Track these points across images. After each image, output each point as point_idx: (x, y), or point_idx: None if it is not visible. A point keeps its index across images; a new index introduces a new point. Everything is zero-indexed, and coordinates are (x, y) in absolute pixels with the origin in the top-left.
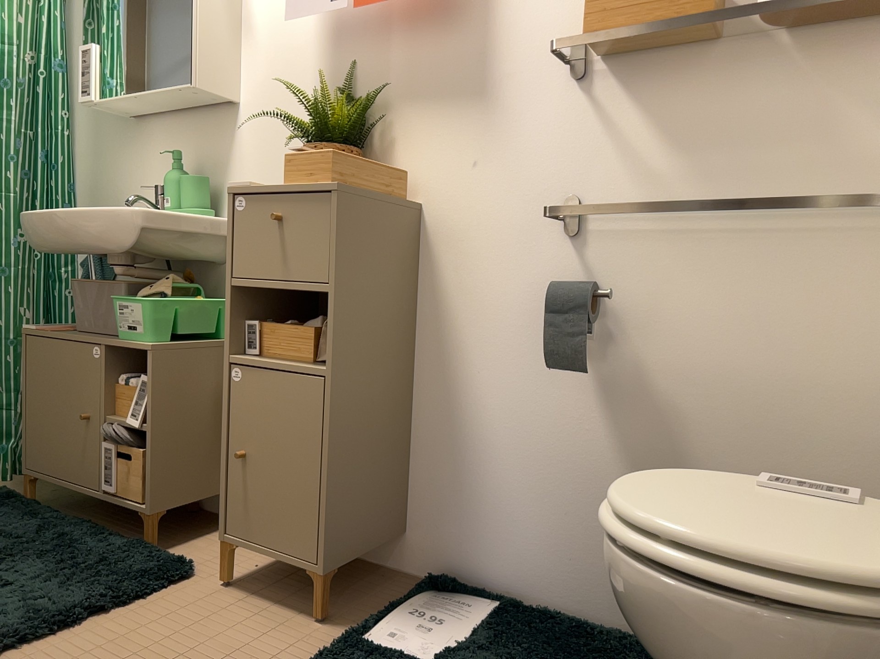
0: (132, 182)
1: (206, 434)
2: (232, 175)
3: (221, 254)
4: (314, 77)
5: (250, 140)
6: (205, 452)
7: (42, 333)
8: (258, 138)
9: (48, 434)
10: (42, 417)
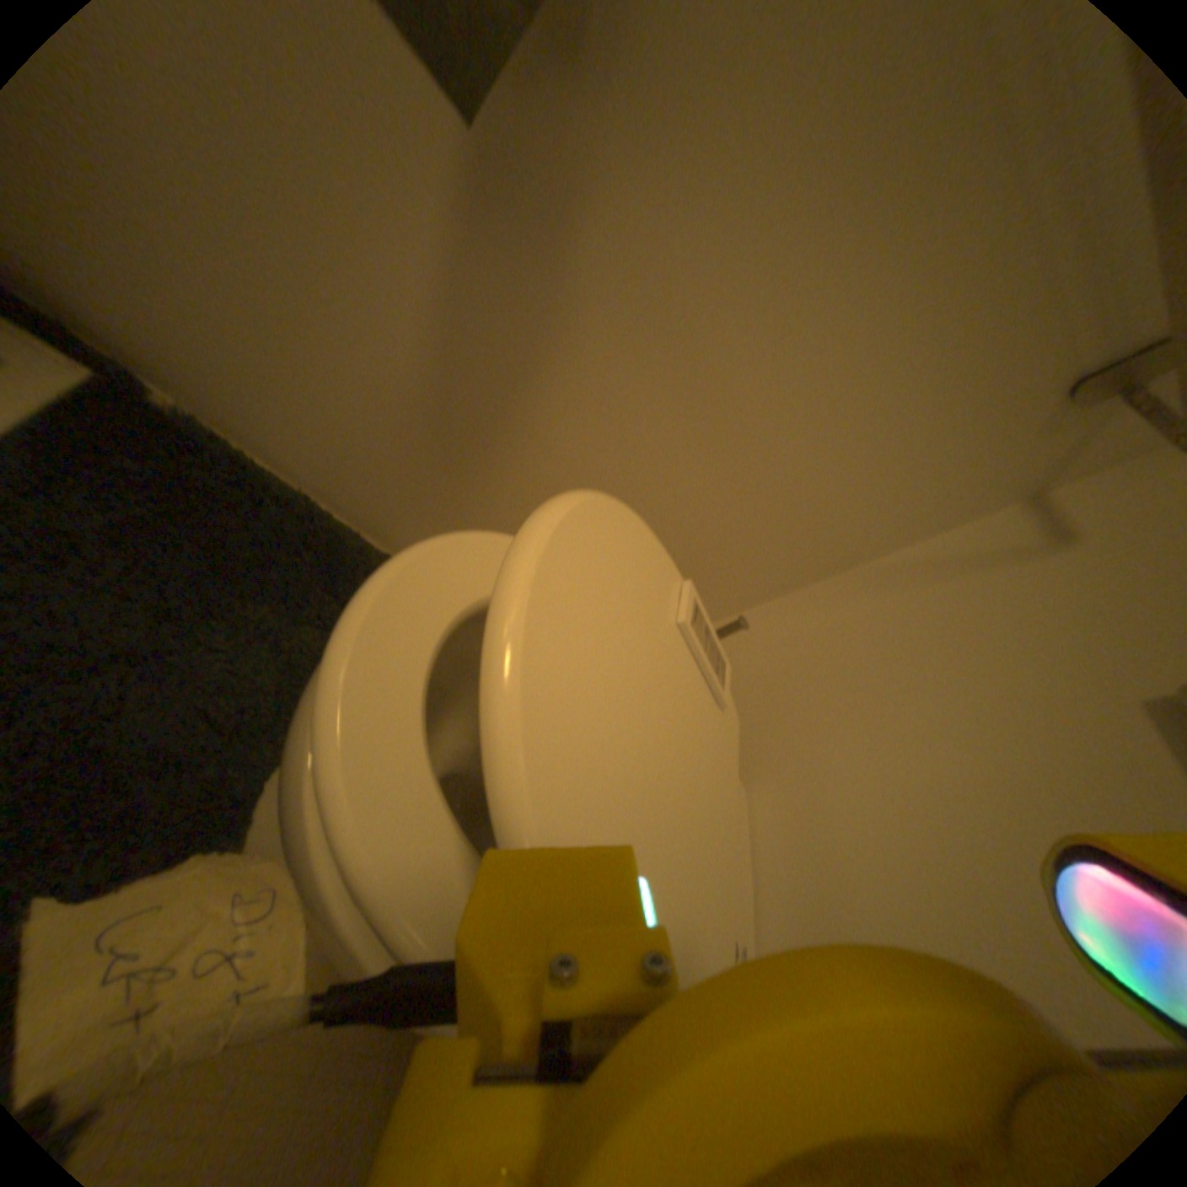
0: None
1: None
2: None
3: None
4: None
5: None
6: None
7: None
8: None
9: None
10: None
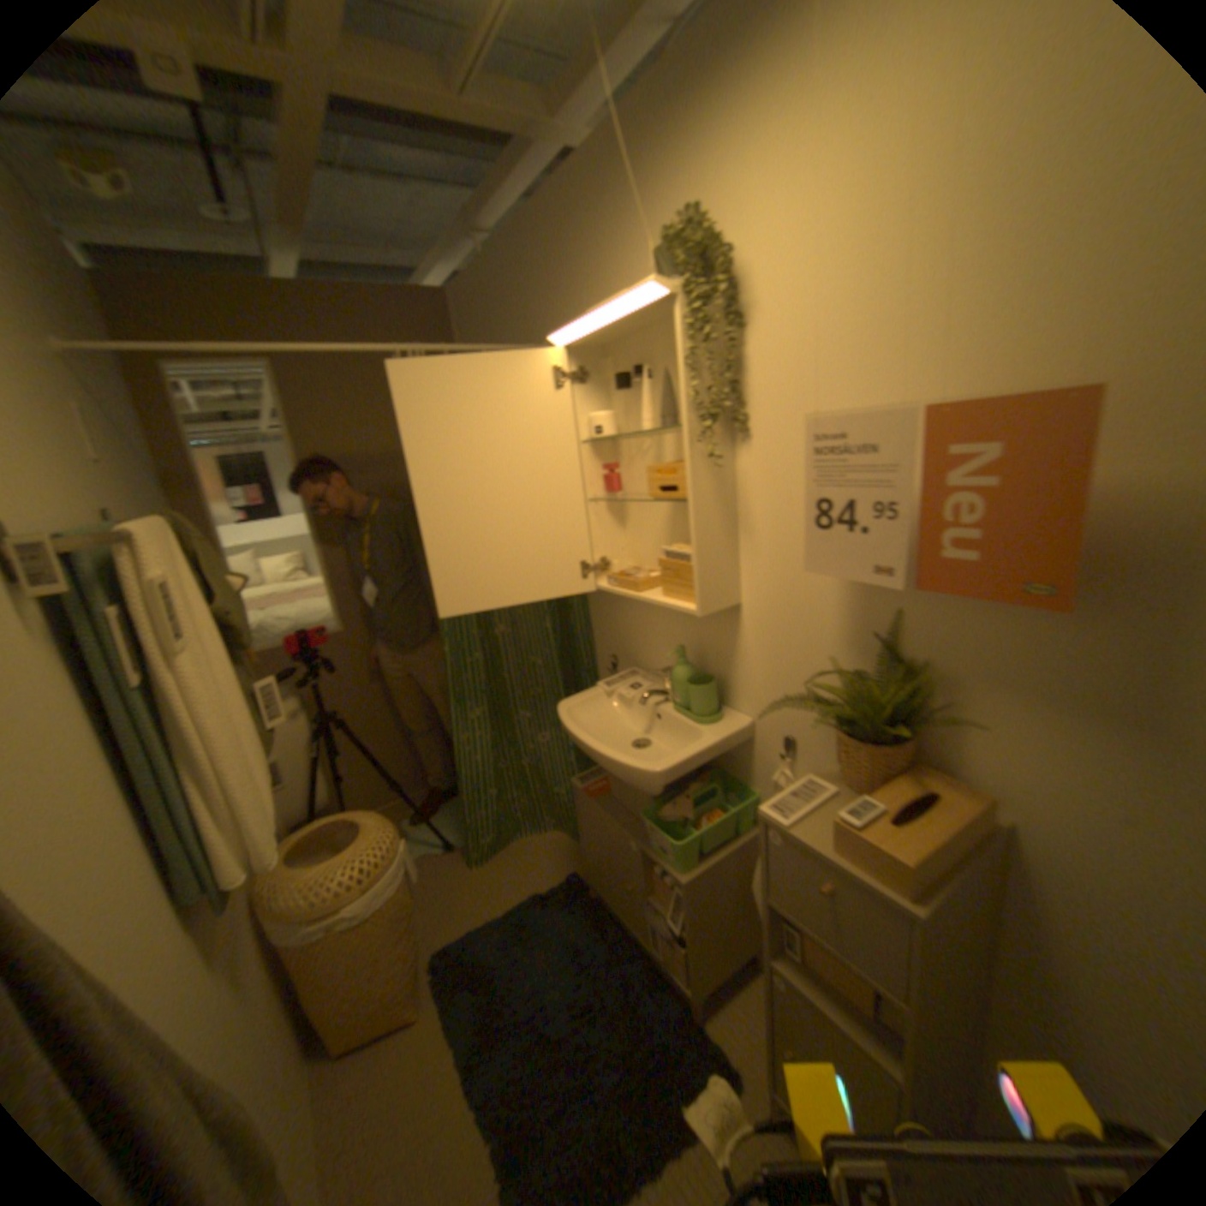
0: (631, 631)
1: (731, 930)
2: (732, 668)
3: (728, 750)
4: (833, 602)
5: (751, 641)
6: (732, 943)
7: (579, 793)
8: (761, 644)
9: (595, 869)
10: (589, 852)
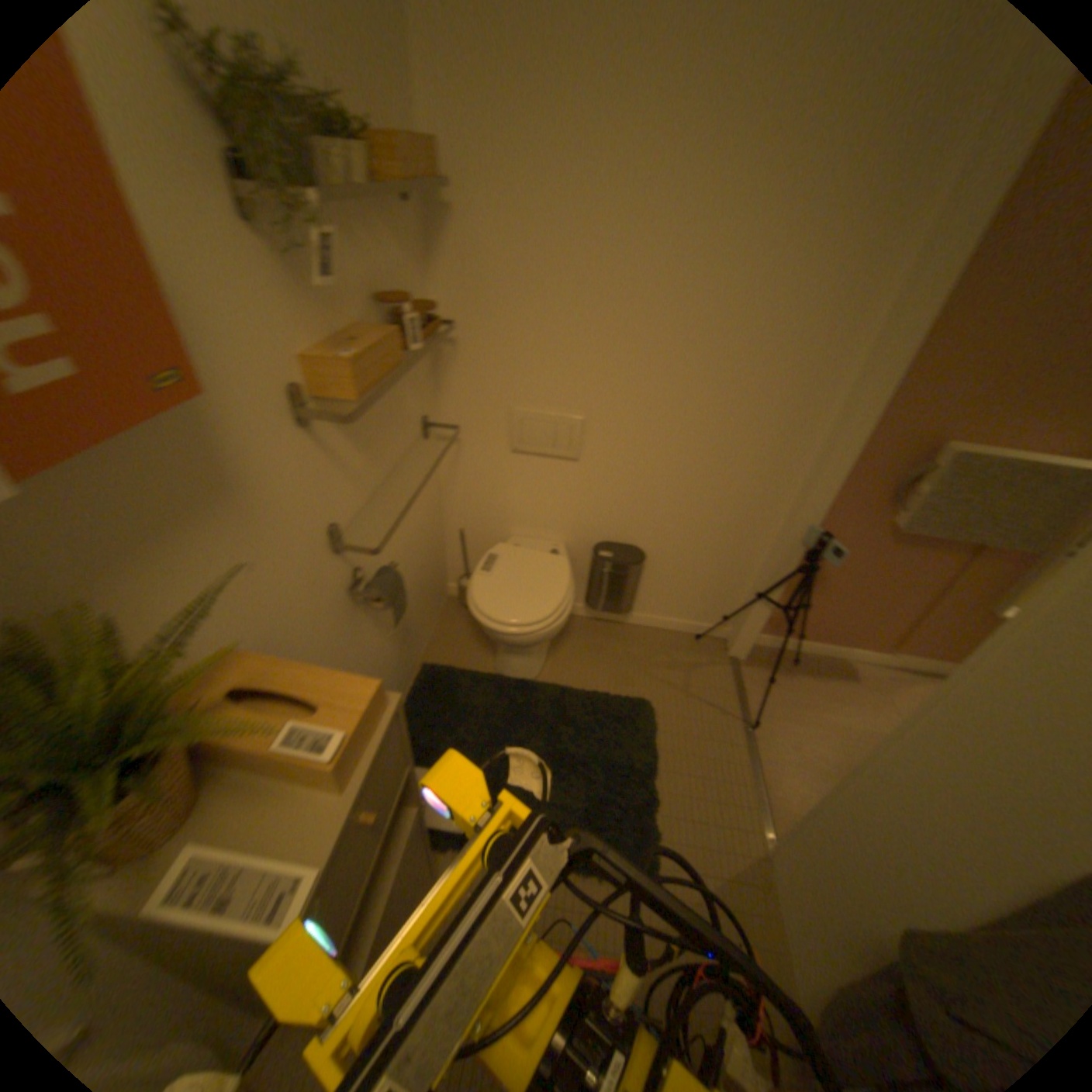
0: None
1: None
2: None
3: None
4: None
5: None
6: None
7: None
8: None
9: None
10: None
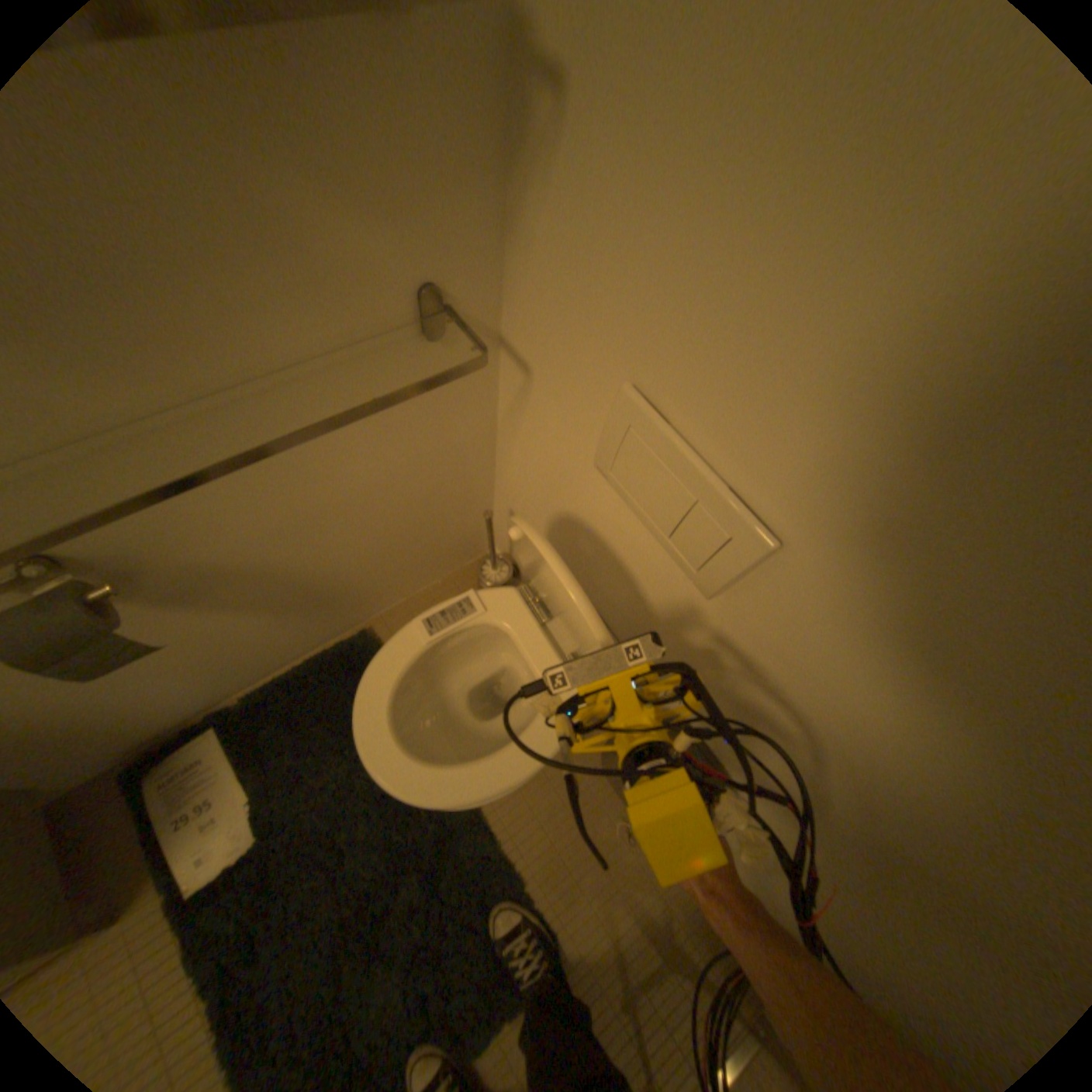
0: None
1: None
2: None
3: None
4: None
5: None
6: None
7: None
8: None
9: None
10: None
